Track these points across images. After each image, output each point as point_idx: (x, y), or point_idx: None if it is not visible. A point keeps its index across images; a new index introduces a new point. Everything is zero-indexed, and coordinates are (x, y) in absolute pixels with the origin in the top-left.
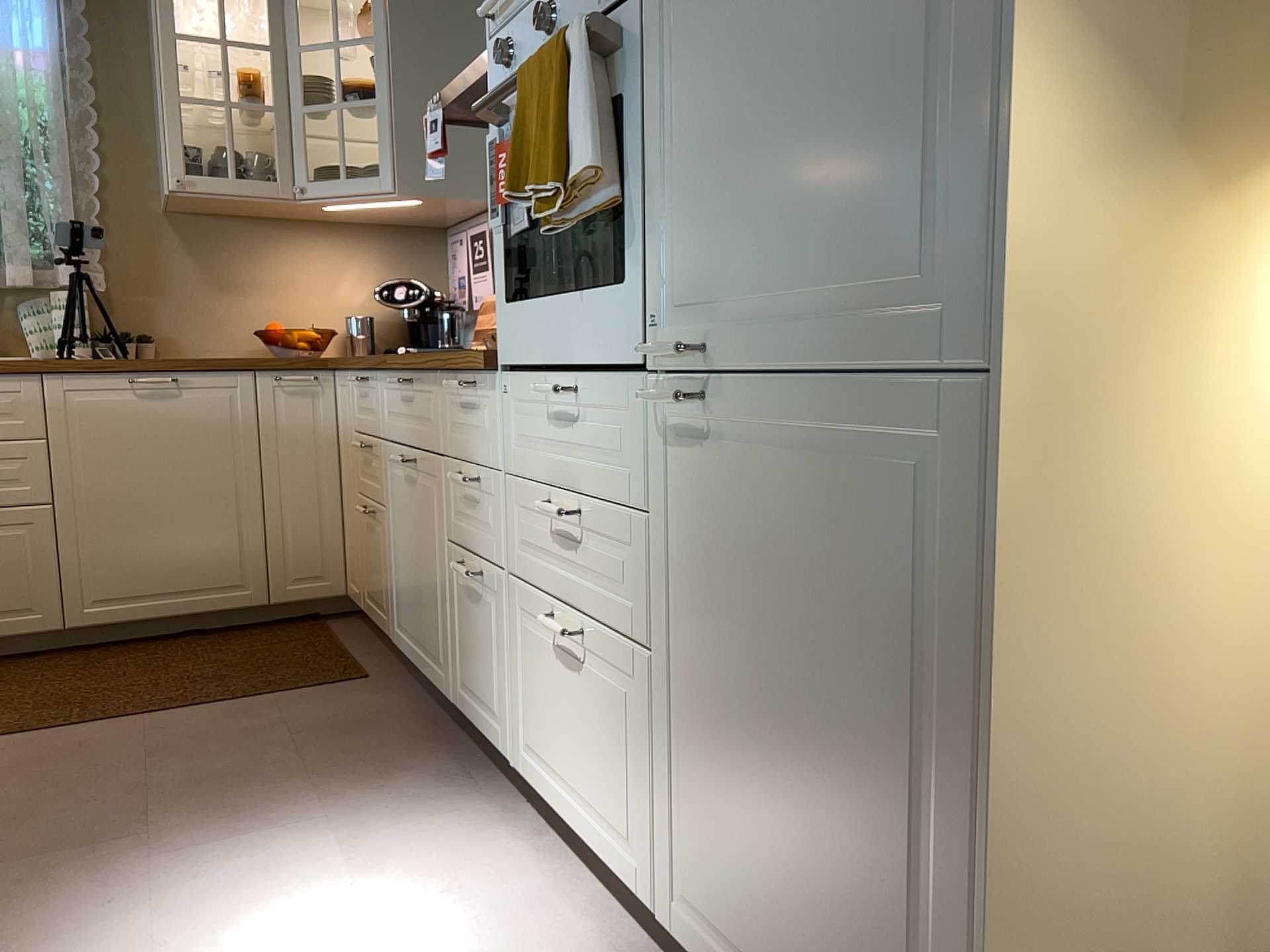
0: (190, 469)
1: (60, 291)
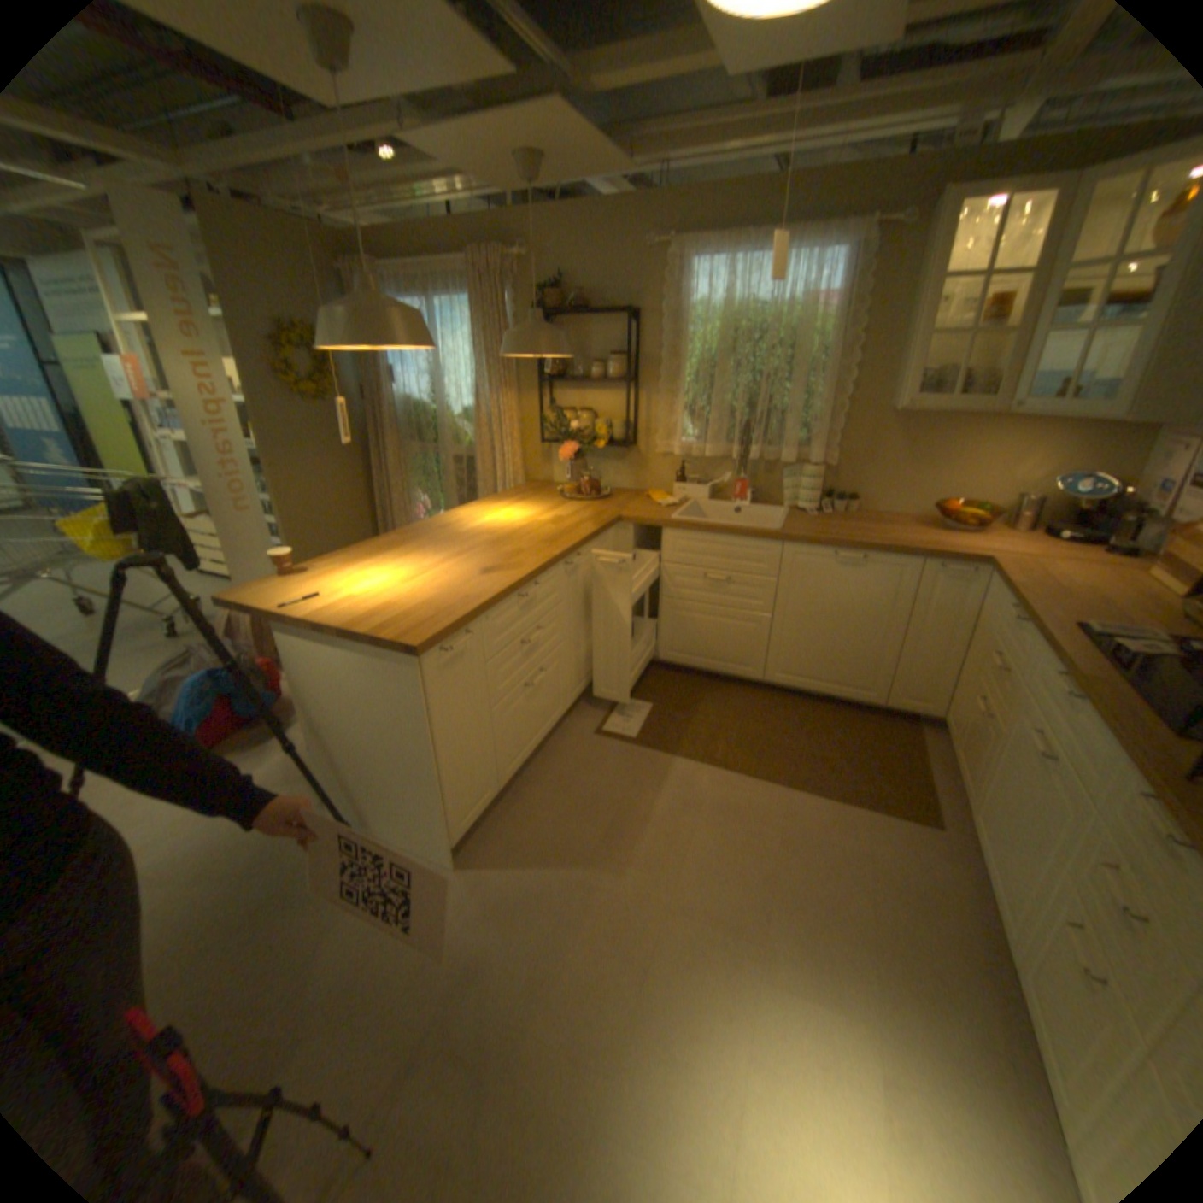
0: (858, 614)
1: (809, 461)
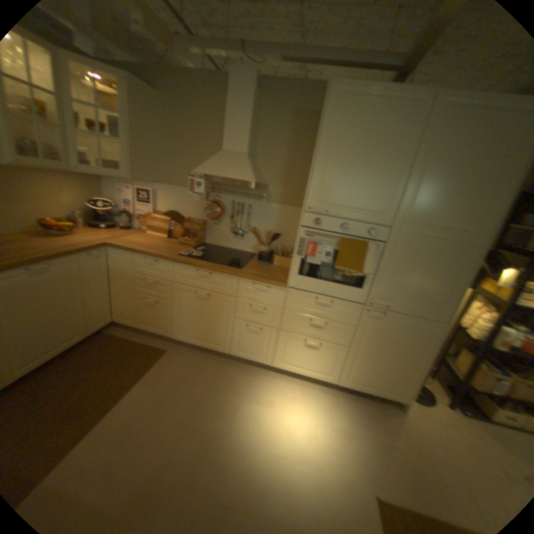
0: (54, 300)
1: None
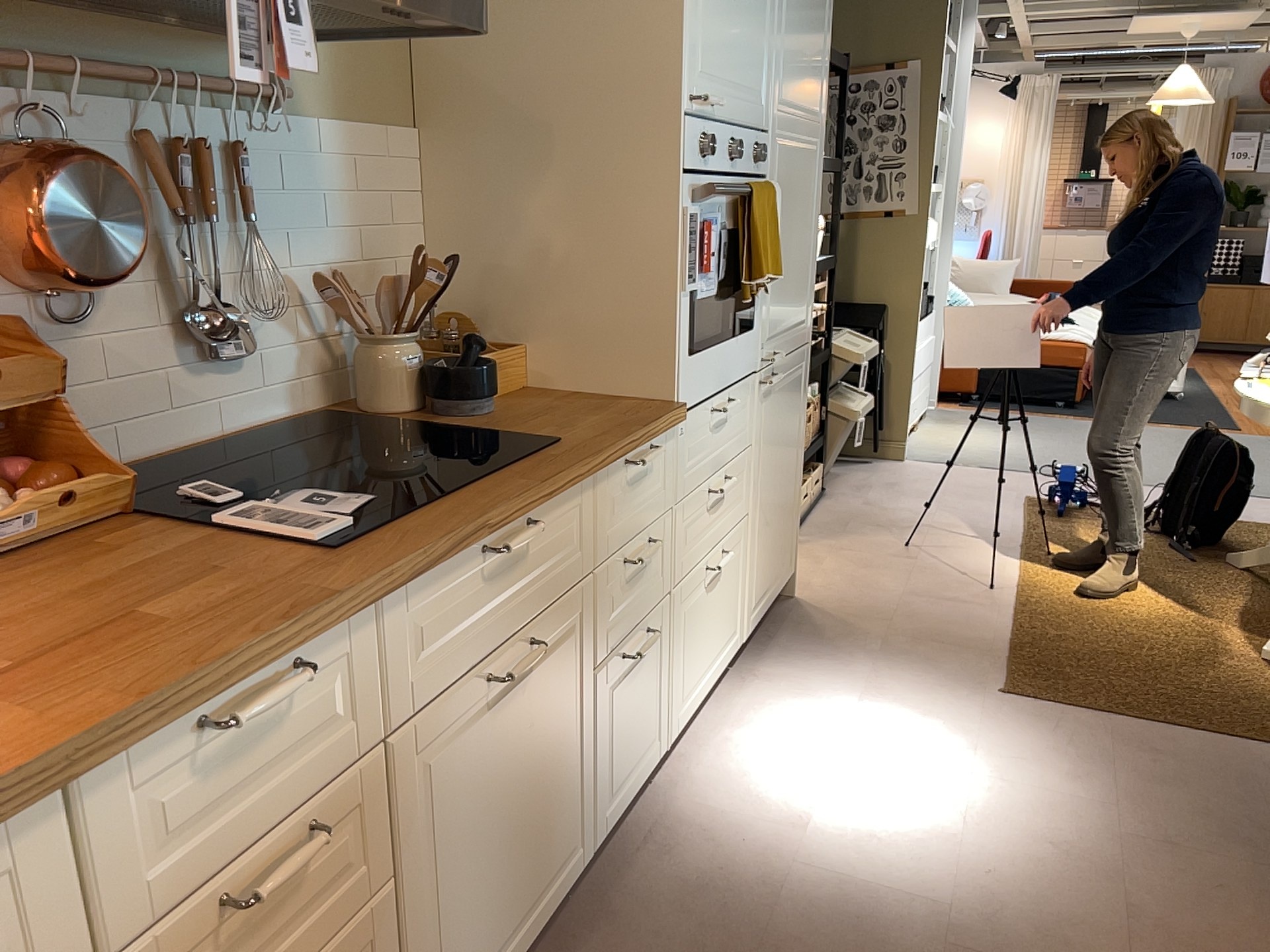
0: None
1: None
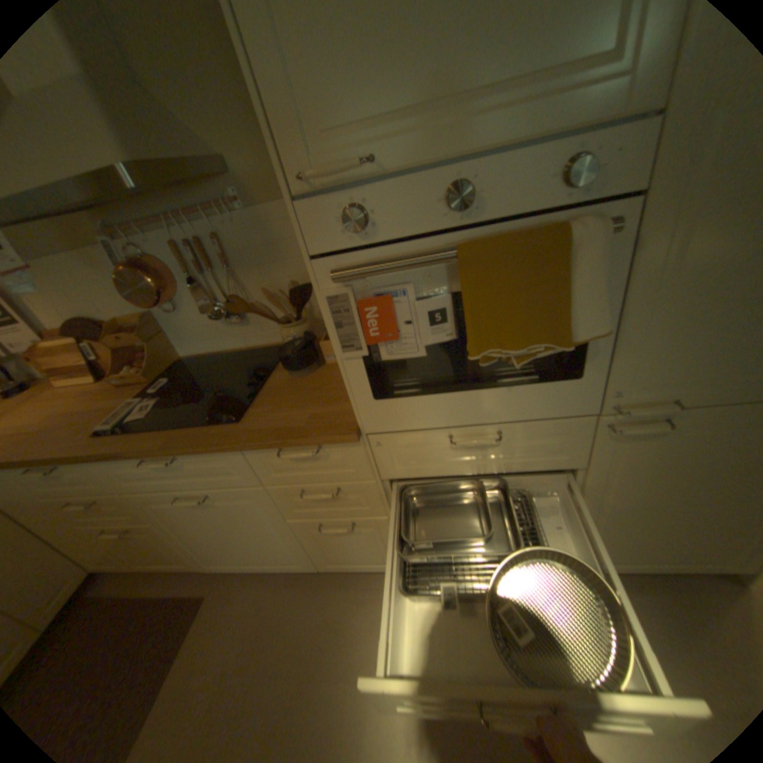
0: None
1: None
